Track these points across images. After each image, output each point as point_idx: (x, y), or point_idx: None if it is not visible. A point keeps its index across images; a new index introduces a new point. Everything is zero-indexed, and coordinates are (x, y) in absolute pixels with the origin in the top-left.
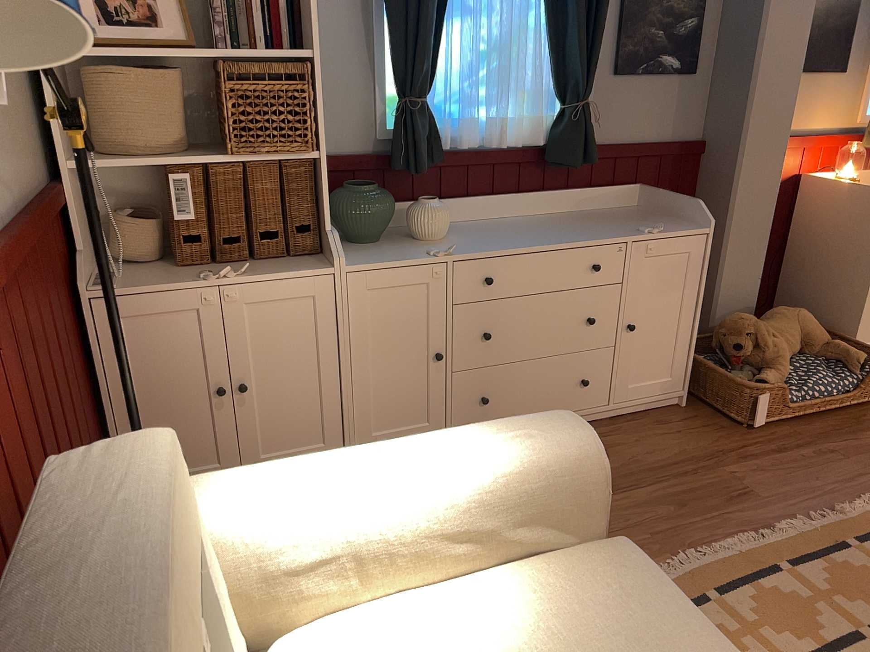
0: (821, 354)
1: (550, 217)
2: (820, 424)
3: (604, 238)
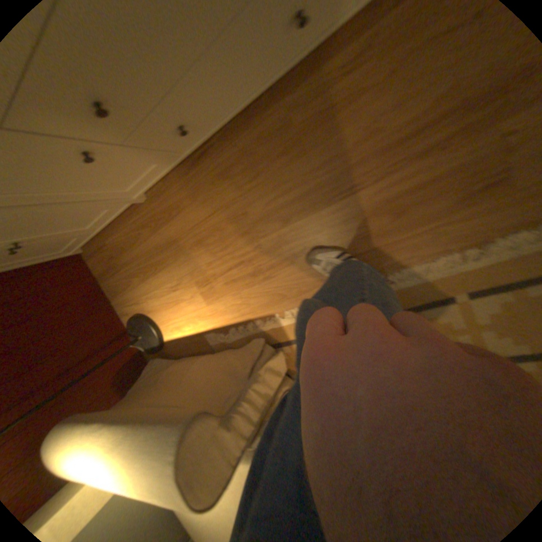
0: None
1: None
2: None
3: None
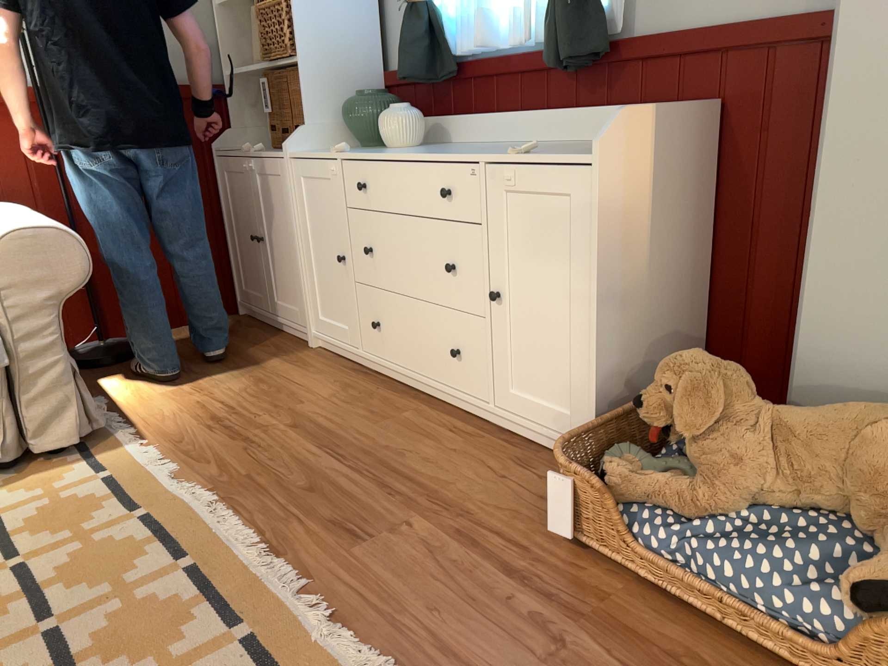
0: (879, 540)
1: (551, 144)
2: (682, 633)
3: (463, 155)
